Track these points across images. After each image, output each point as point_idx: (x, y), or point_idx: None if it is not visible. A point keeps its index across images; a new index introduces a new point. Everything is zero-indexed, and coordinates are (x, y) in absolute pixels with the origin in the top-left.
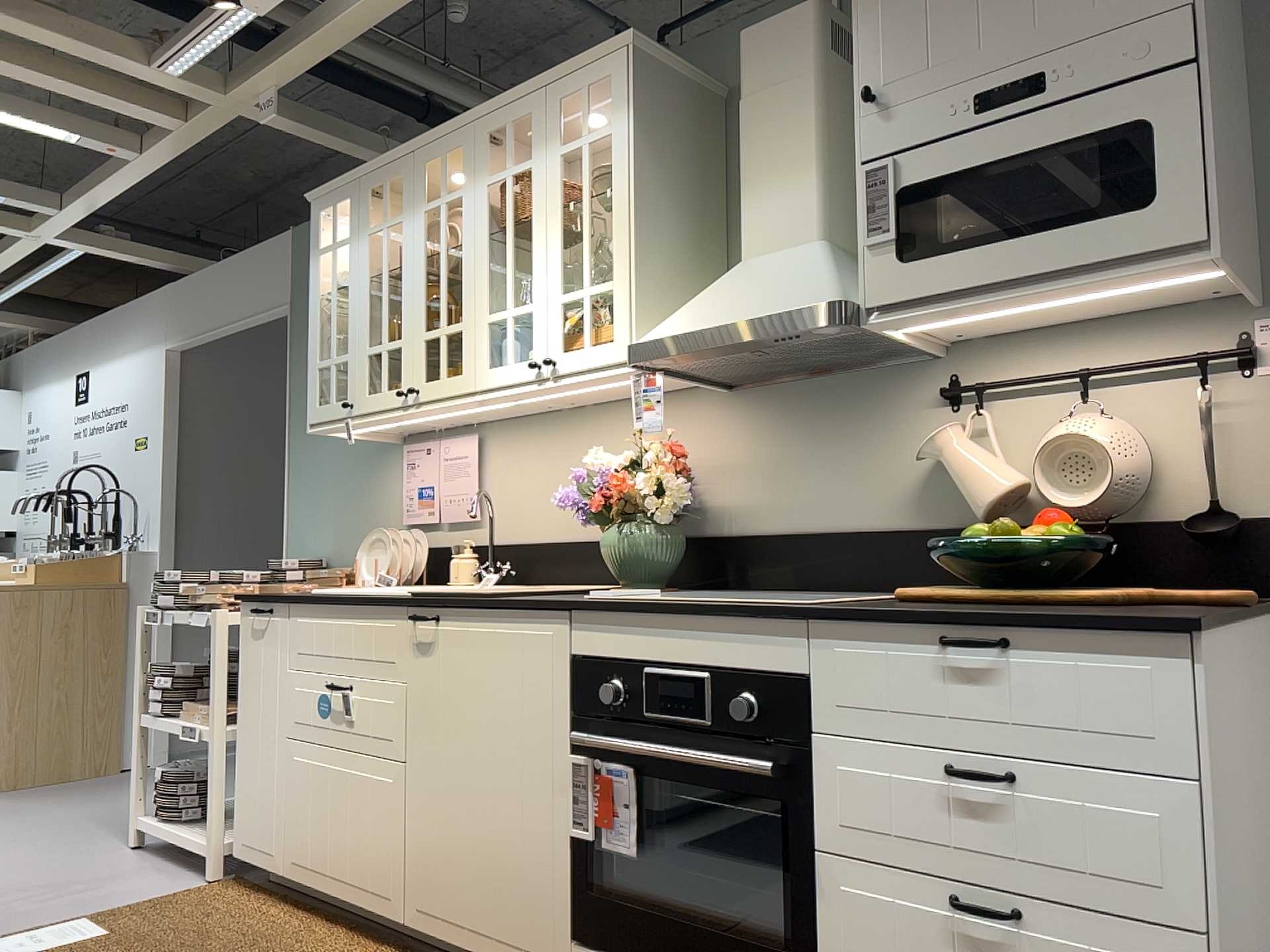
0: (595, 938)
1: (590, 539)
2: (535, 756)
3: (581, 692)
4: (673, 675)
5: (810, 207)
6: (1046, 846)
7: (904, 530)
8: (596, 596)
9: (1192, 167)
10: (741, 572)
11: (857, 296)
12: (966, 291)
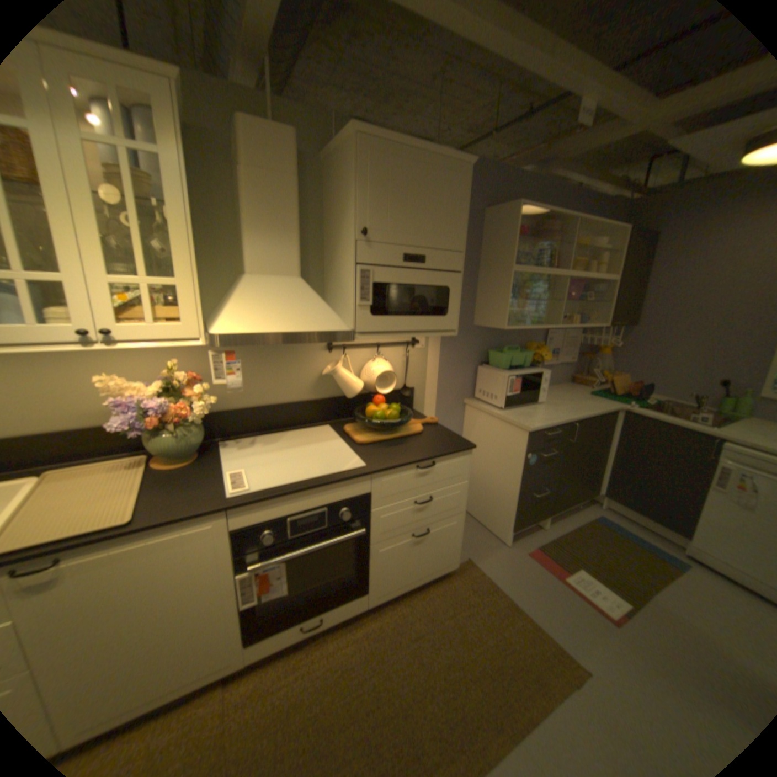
0: (259, 637)
1: (76, 427)
2: (203, 590)
3: (240, 545)
4: (303, 515)
5: (294, 257)
6: (436, 510)
7: (309, 401)
8: (234, 493)
9: (457, 307)
10: (223, 429)
11: (353, 327)
12: (391, 331)
